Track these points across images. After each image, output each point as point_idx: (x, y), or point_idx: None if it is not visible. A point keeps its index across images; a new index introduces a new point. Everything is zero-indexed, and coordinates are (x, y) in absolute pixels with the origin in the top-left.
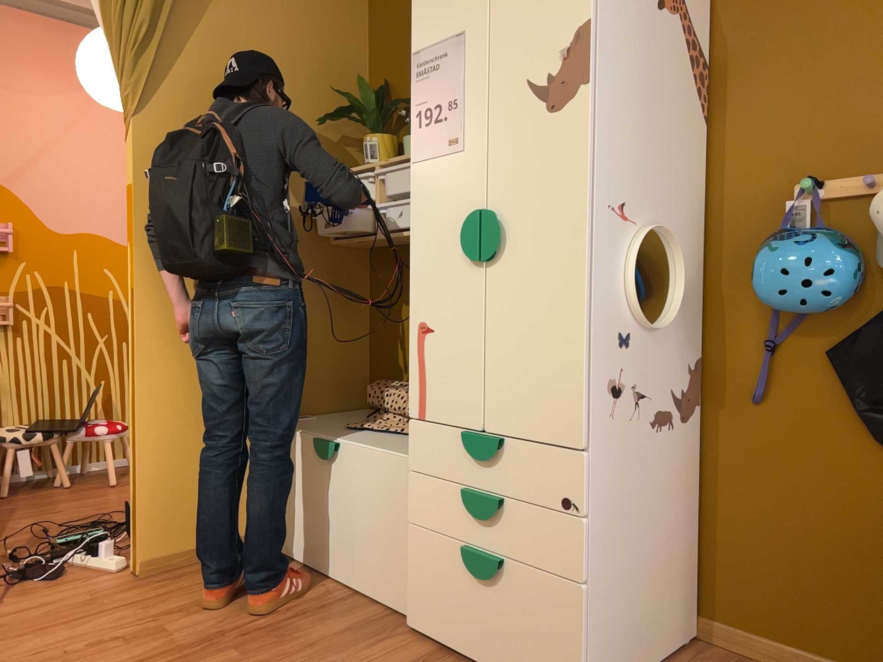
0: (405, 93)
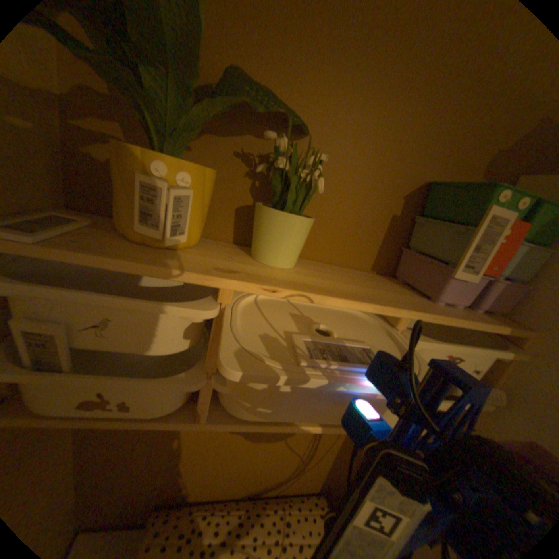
0: (236, 48)
